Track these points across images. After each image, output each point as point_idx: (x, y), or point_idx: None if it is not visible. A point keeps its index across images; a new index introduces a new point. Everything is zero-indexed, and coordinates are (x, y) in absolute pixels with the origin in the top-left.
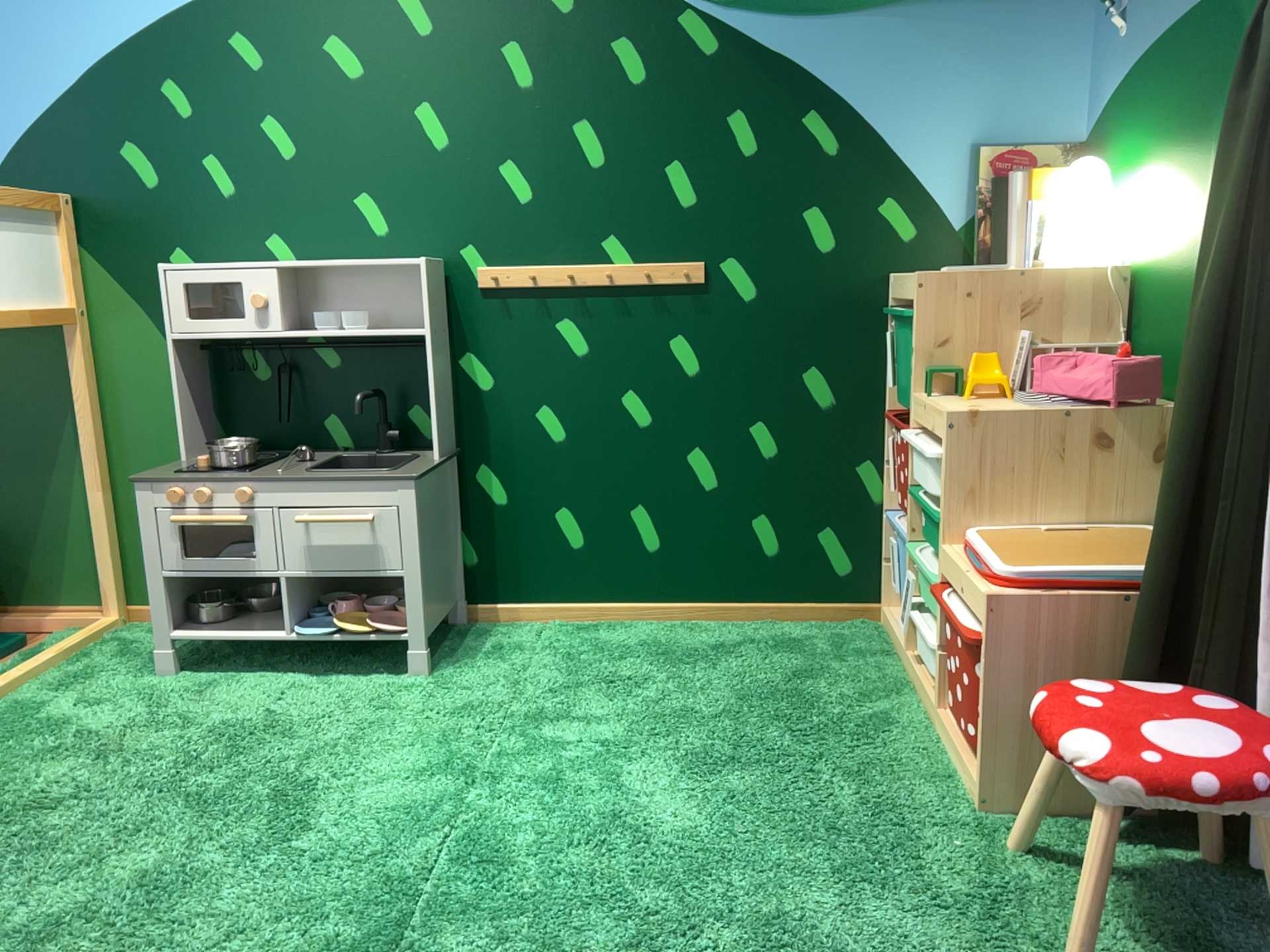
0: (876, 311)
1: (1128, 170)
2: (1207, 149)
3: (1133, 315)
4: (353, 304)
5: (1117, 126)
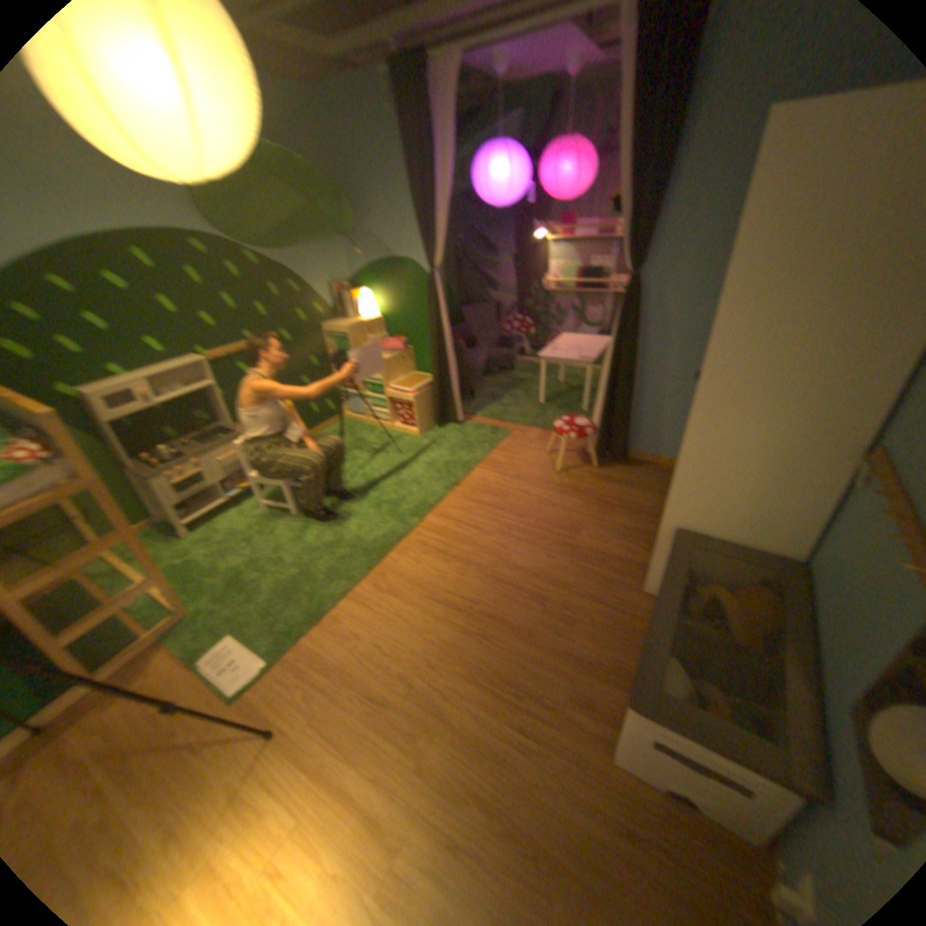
0: (323, 337)
1: (371, 292)
2: (399, 293)
3: (384, 327)
4: (159, 383)
5: (363, 279)
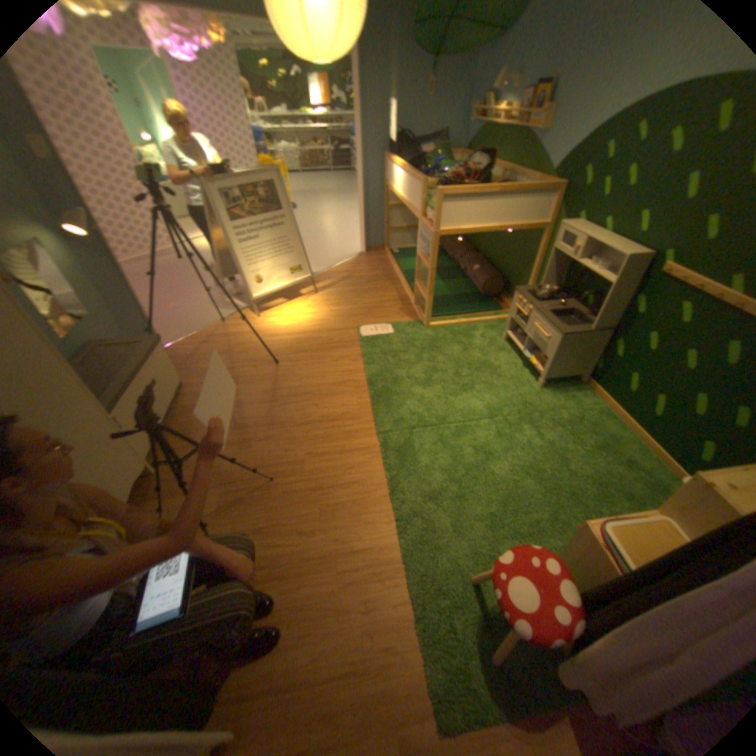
0: None
1: None
2: None
3: None
4: (613, 257)
5: None
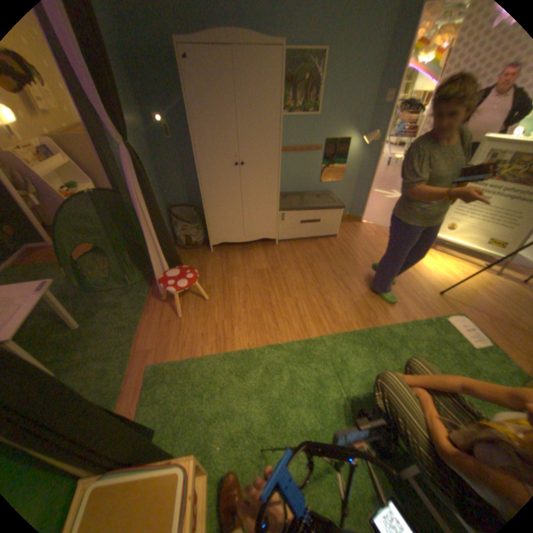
0: None
1: None
2: None
3: None
4: None
5: None
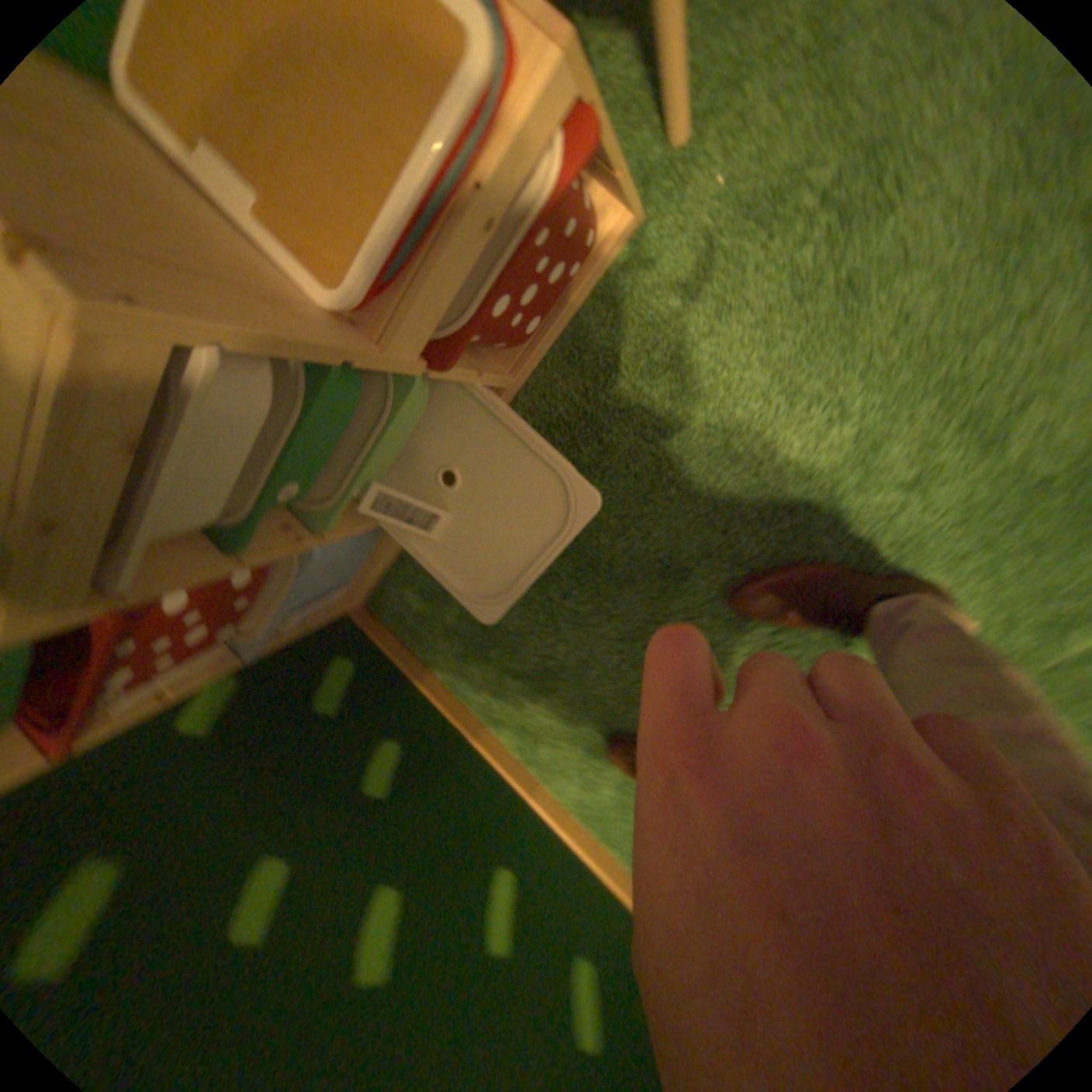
0: None
1: None
2: None
3: None
4: None
5: None
